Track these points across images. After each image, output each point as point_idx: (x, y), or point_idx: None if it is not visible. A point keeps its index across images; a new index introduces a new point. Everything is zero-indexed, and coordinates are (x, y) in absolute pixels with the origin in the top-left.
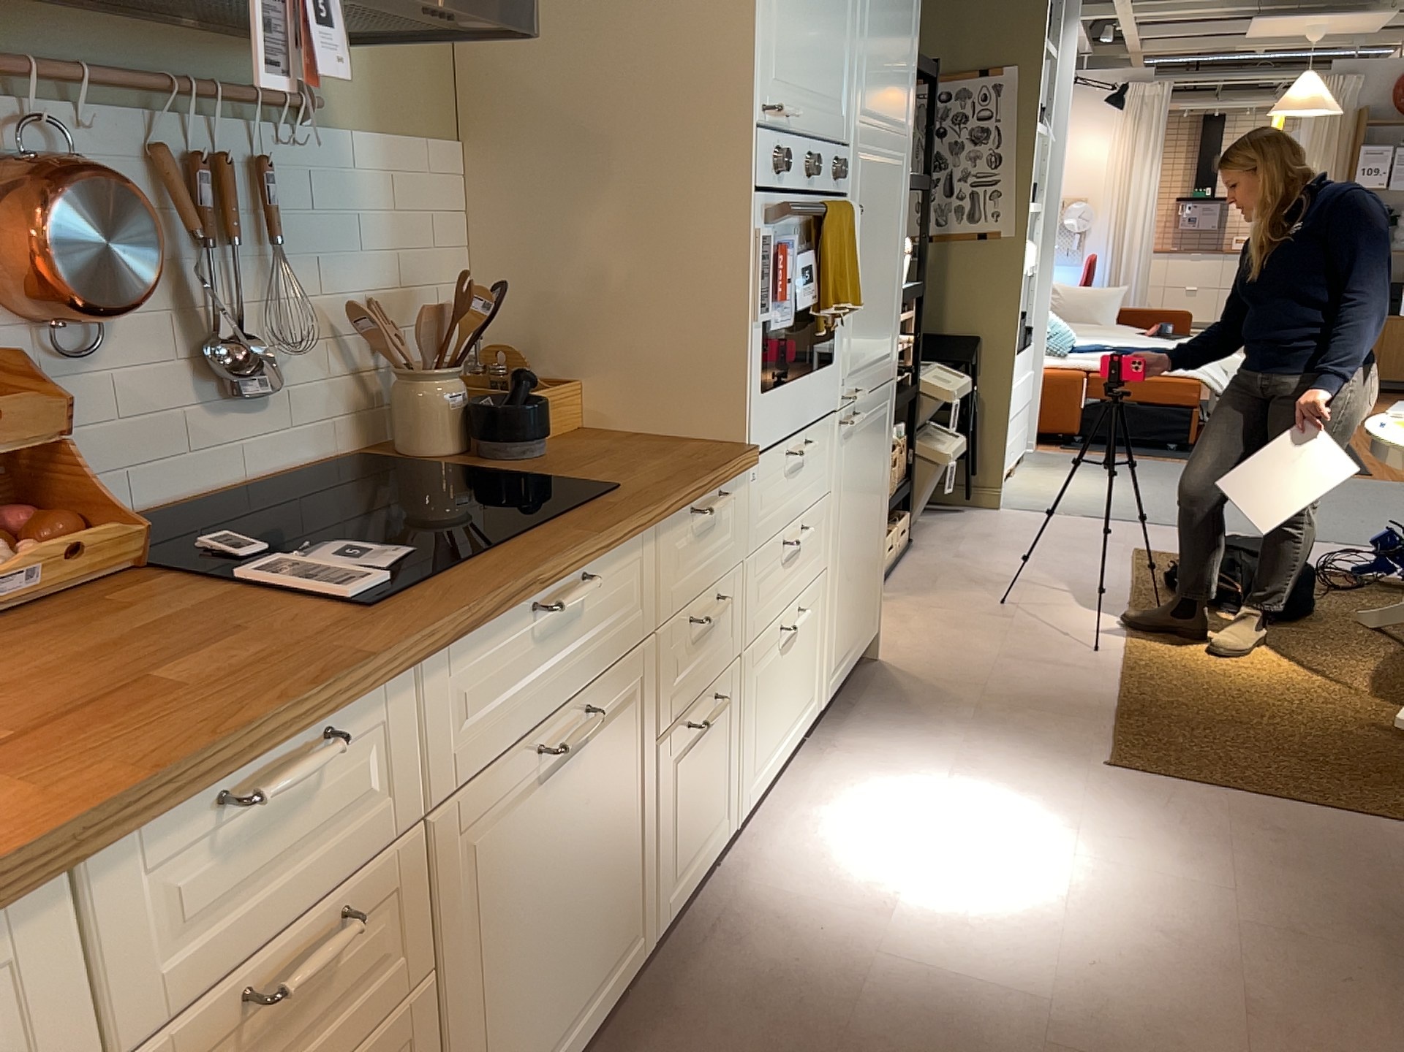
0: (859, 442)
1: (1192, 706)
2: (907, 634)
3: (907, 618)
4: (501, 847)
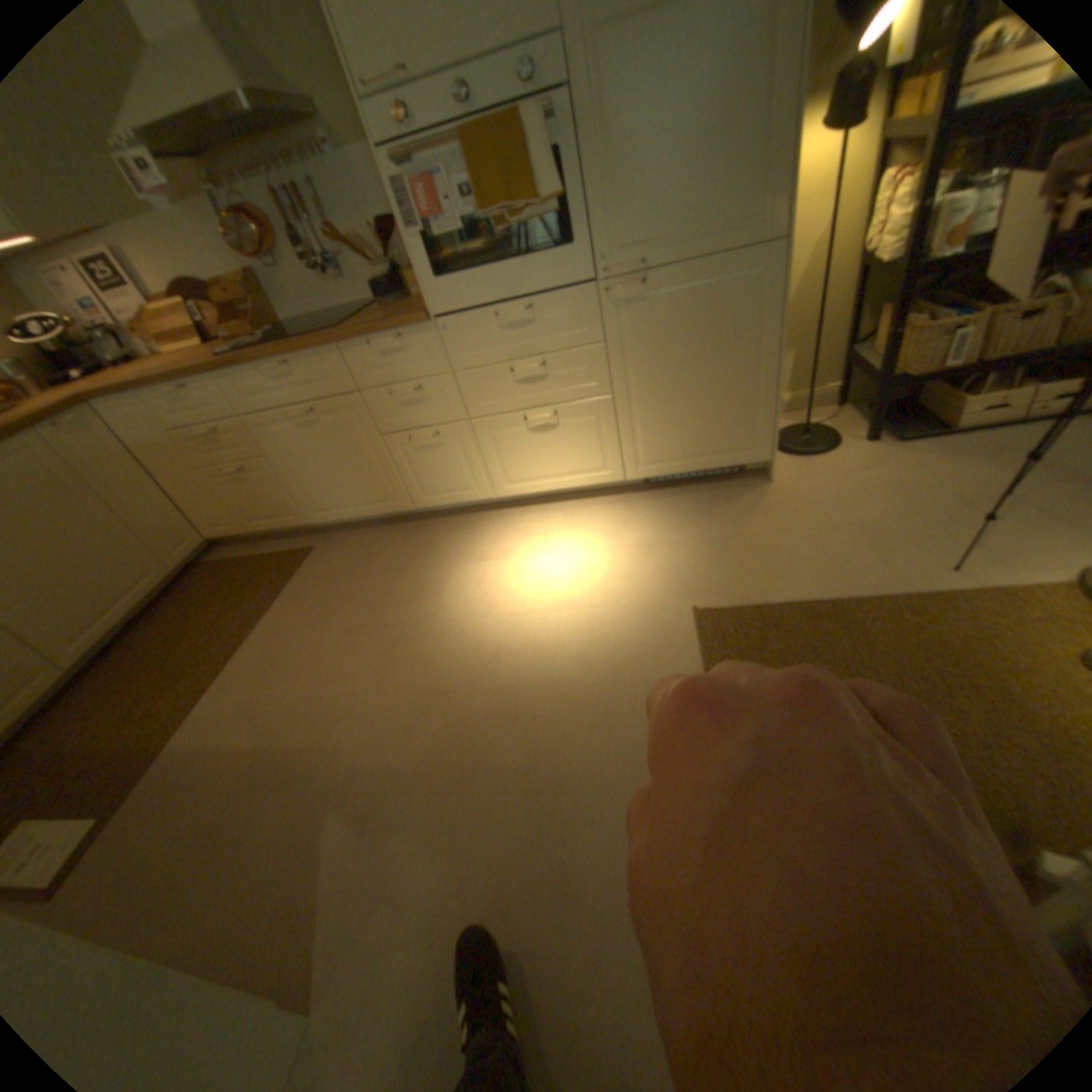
0: (666, 303)
1: (879, 651)
2: (841, 476)
3: (878, 467)
4: (282, 436)
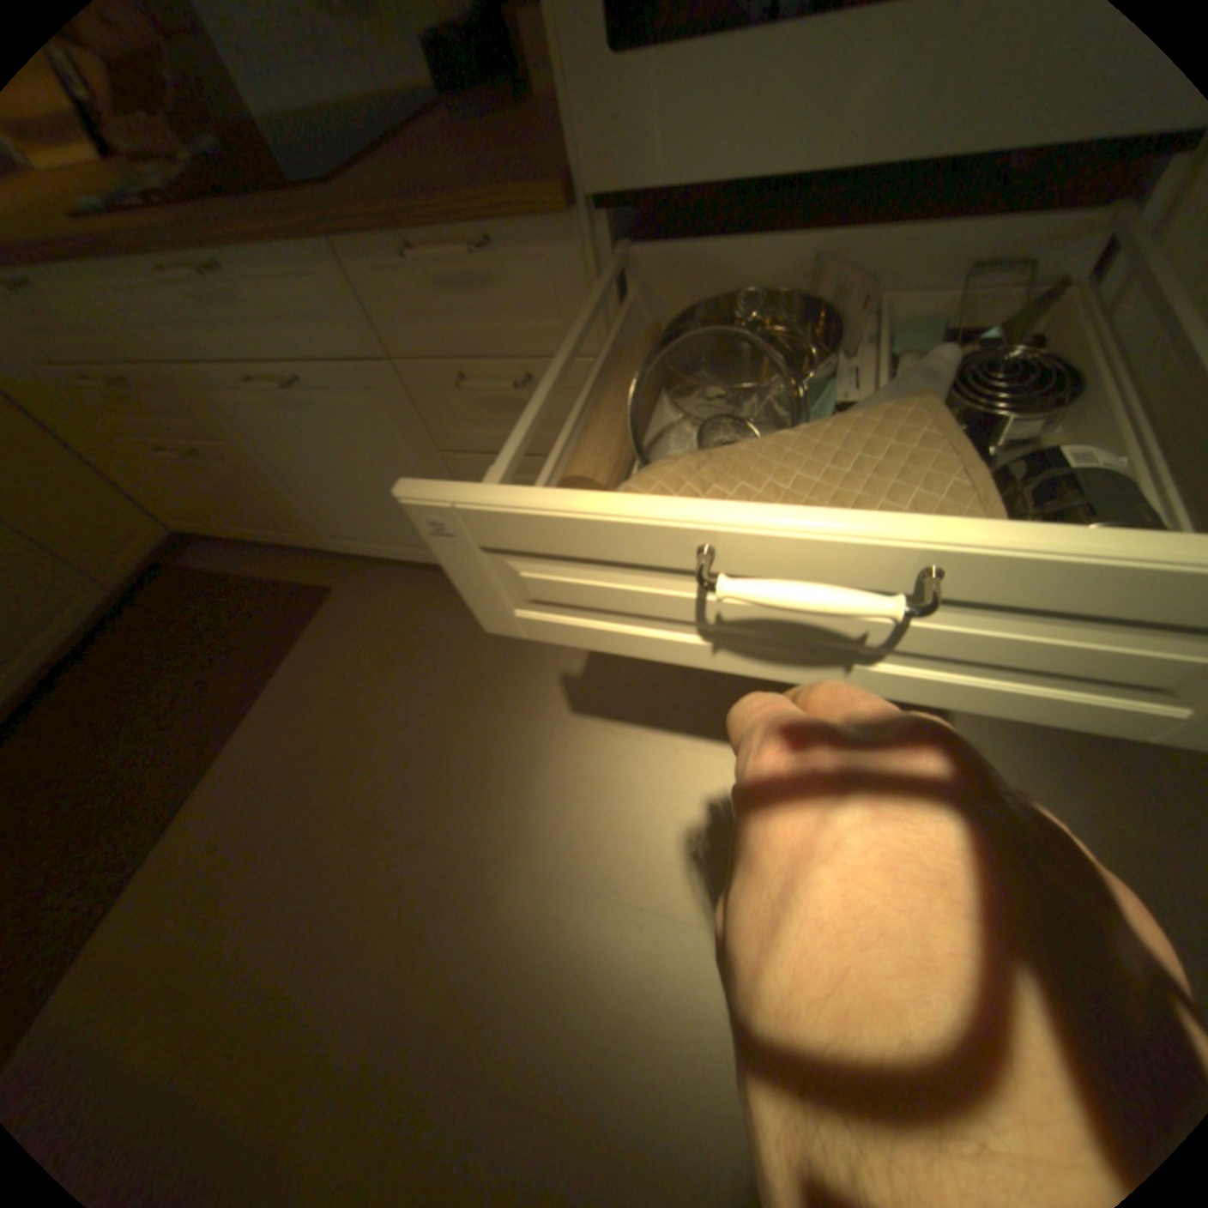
0: None
1: None
2: None
3: None
4: (242, 415)
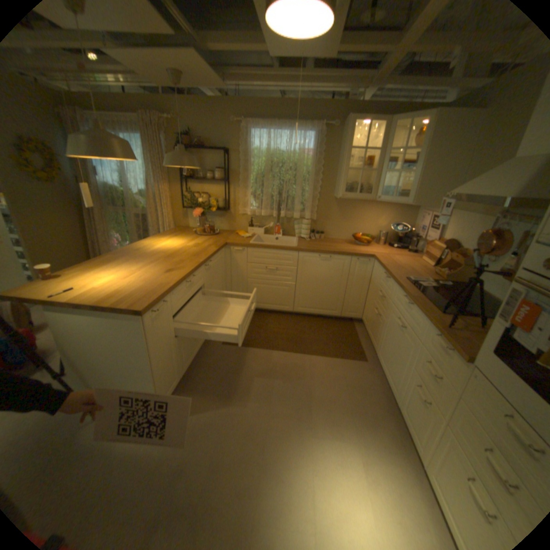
0: None
1: None
2: None
3: None
4: (393, 322)
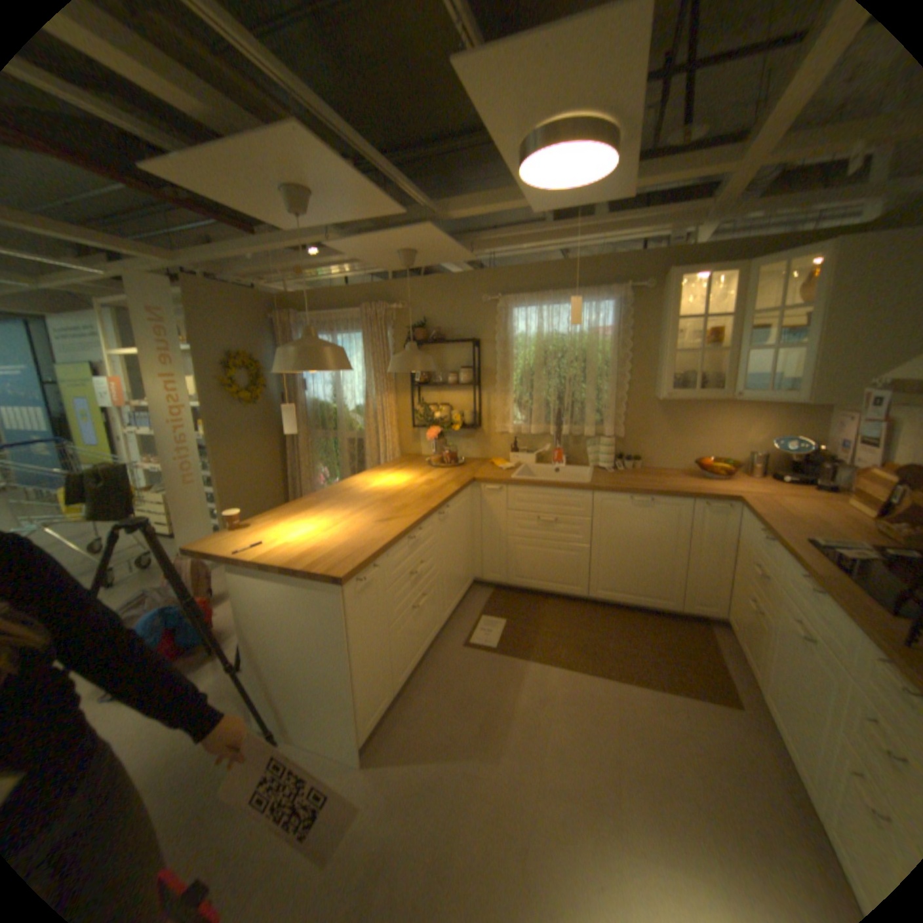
0: None
1: None
2: None
3: None
4: (790, 630)
